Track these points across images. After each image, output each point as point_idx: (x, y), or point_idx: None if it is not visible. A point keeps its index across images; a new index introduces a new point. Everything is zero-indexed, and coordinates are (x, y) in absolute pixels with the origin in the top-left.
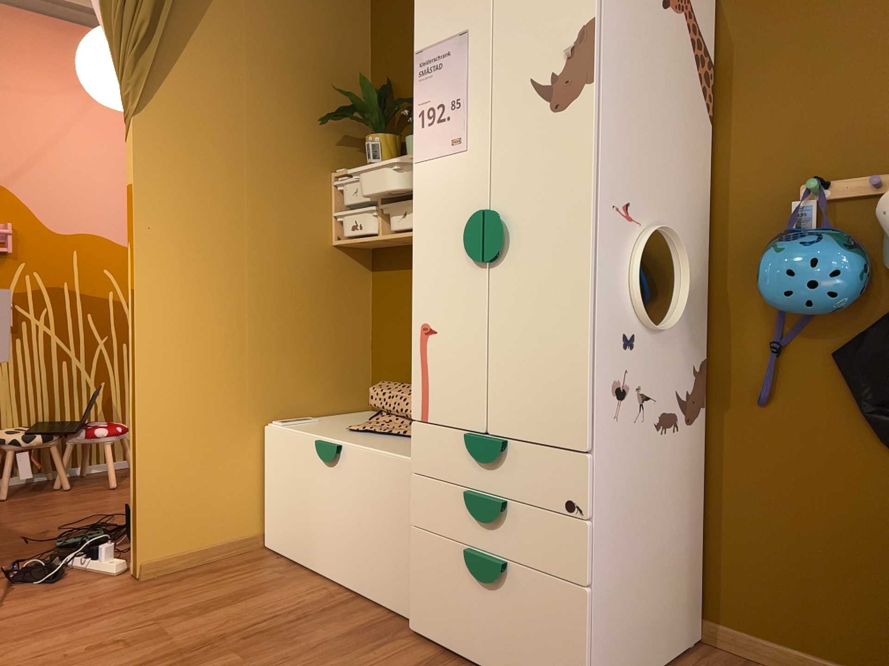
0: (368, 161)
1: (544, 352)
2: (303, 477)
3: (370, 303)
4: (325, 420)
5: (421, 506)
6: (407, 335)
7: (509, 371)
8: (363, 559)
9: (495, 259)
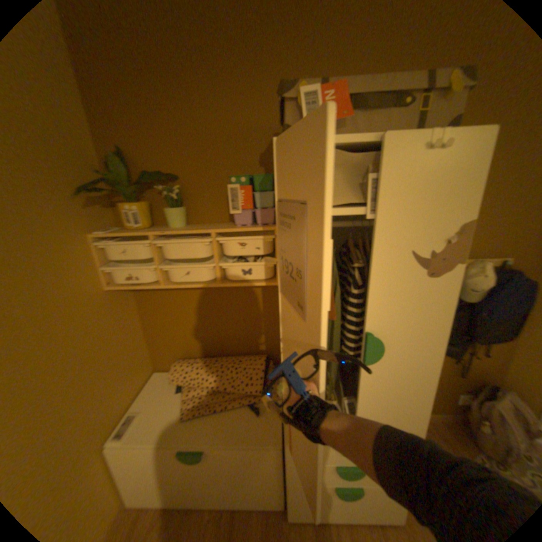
0: (128, 224)
1: (401, 405)
2: (164, 469)
3: (138, 312)
4: (144, 408)
5: (296, 476)
6: (180, 328)
7: (373, 414)
8: (235, 495)
9: (371, 362)
